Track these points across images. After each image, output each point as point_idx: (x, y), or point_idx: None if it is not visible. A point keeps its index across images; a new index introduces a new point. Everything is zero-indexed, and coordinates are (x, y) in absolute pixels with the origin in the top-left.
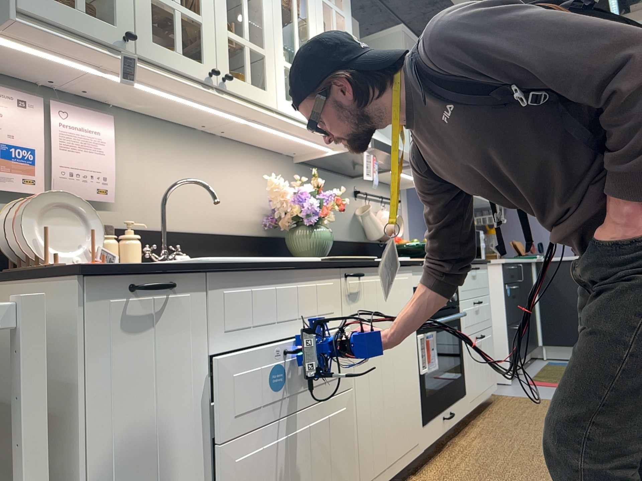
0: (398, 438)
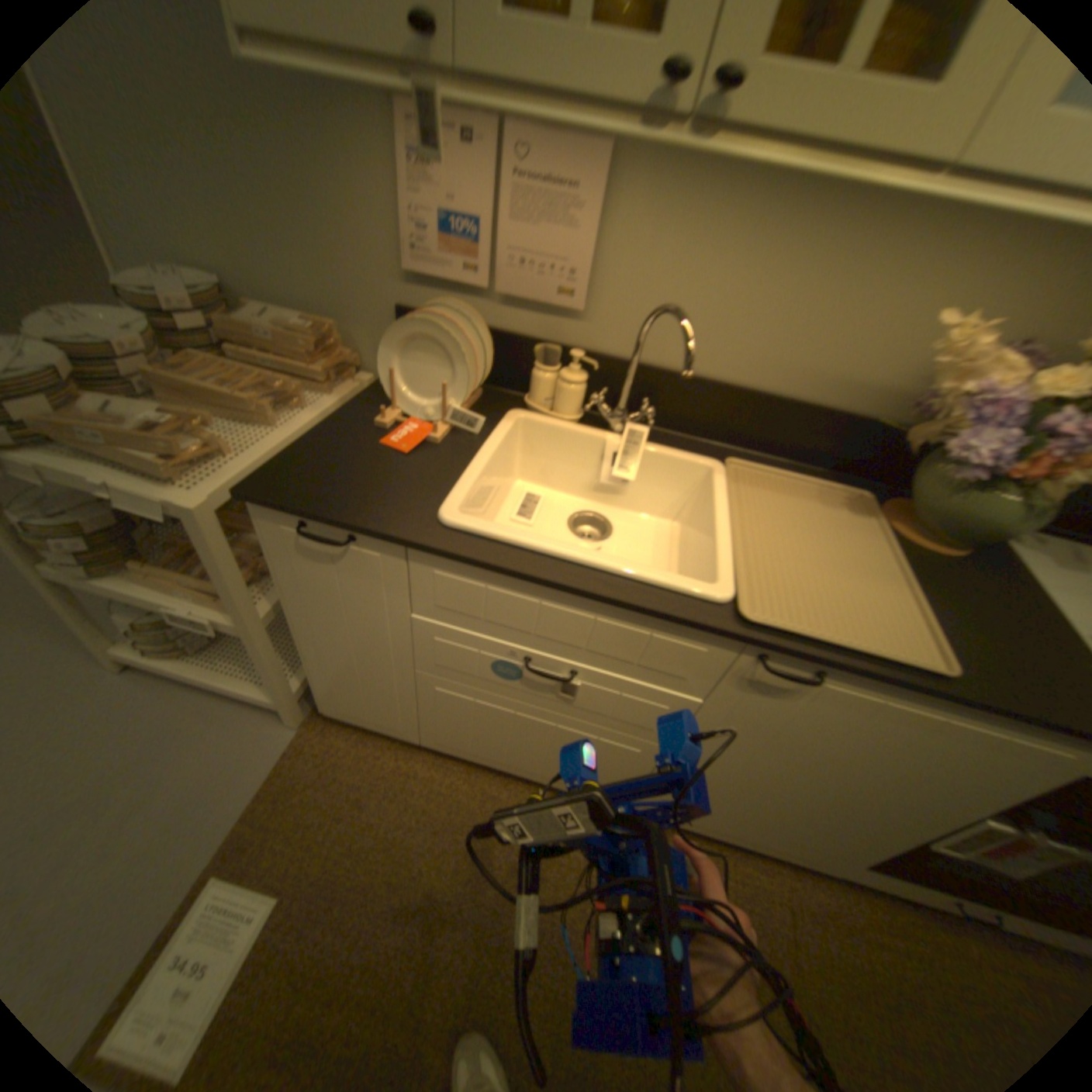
0: (776, 839)
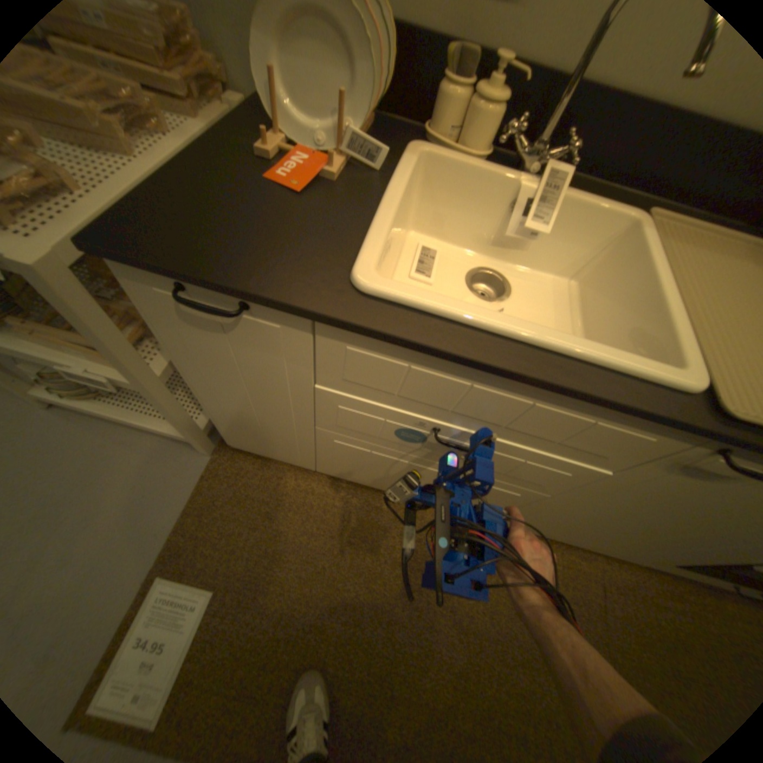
0: (609, 547)
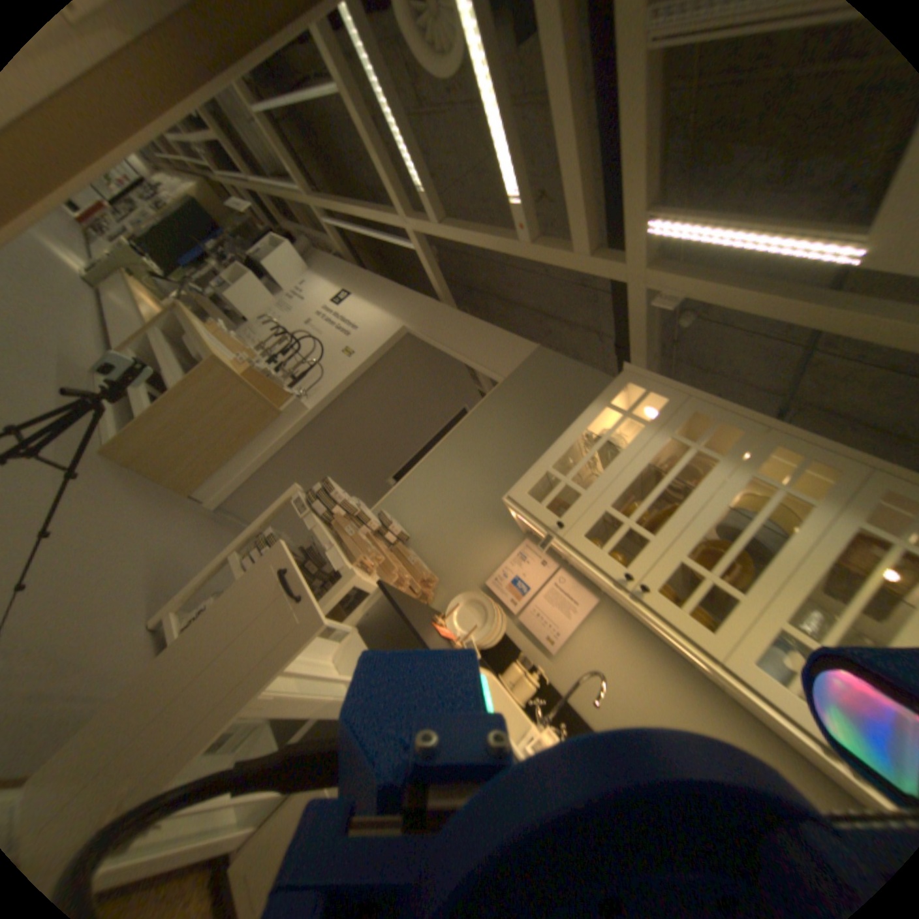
0: None
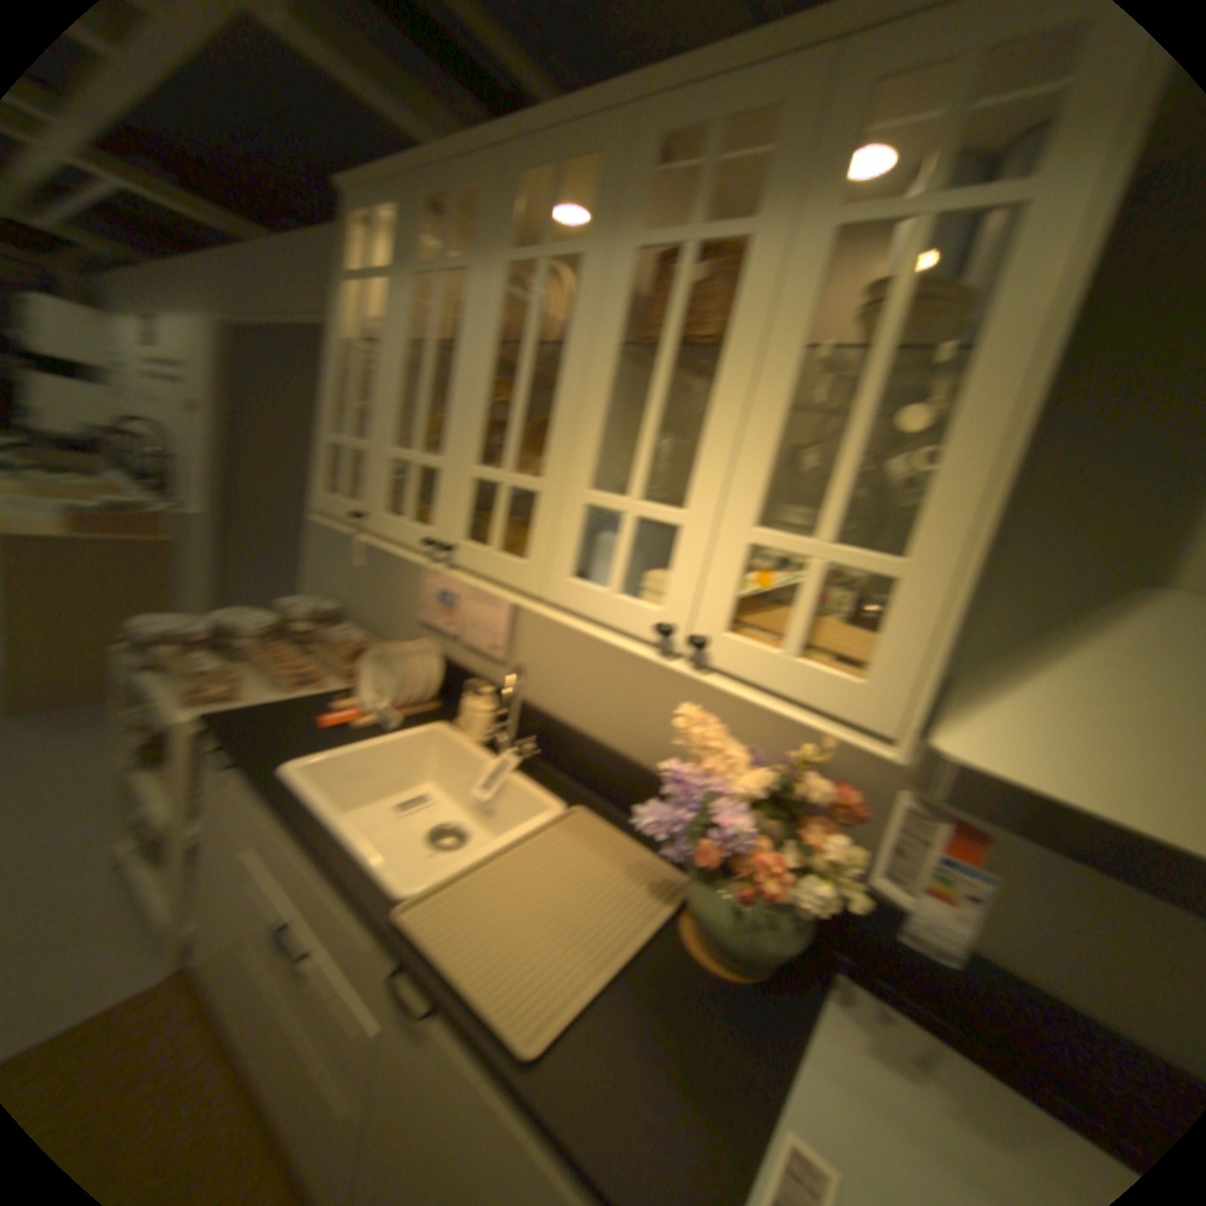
0: None
